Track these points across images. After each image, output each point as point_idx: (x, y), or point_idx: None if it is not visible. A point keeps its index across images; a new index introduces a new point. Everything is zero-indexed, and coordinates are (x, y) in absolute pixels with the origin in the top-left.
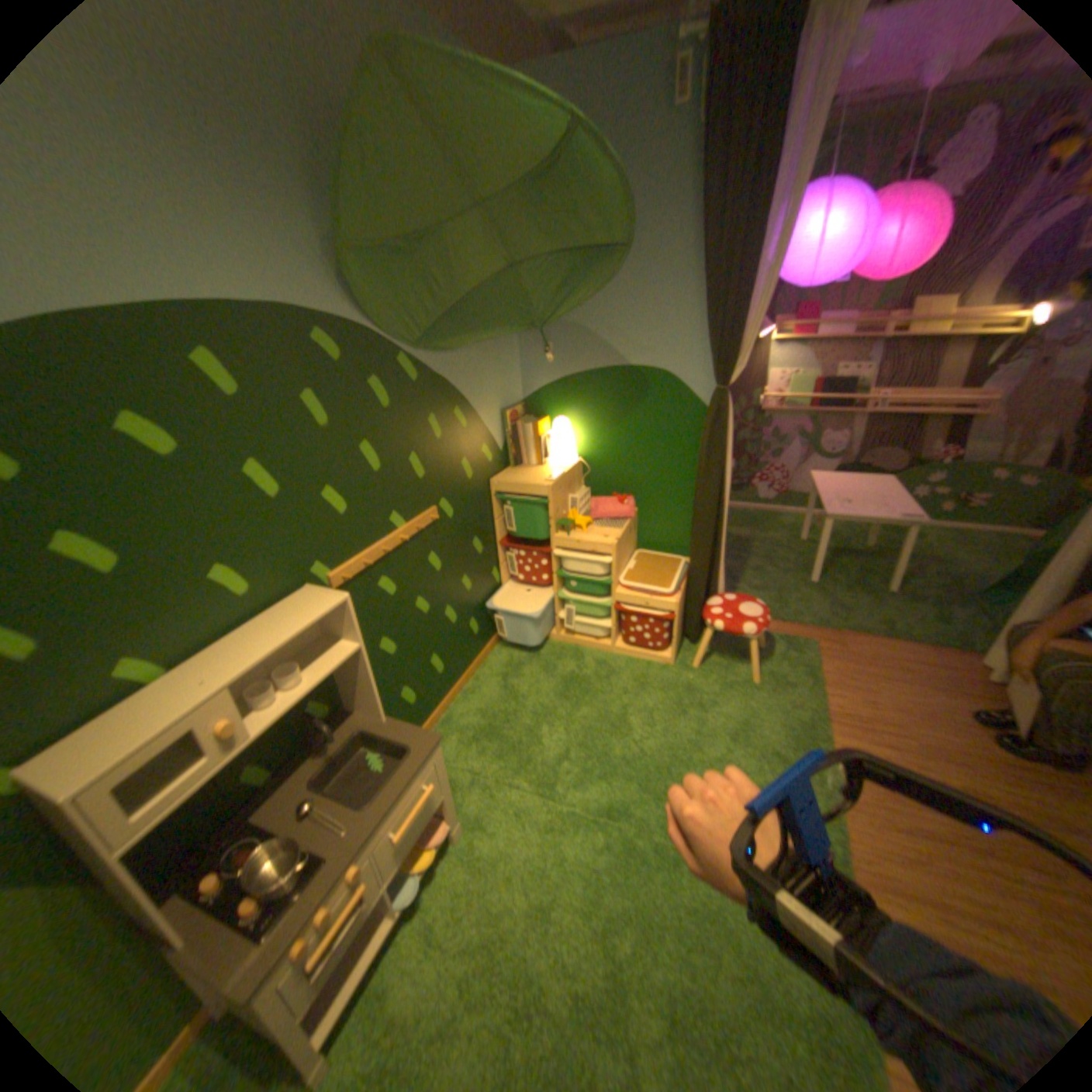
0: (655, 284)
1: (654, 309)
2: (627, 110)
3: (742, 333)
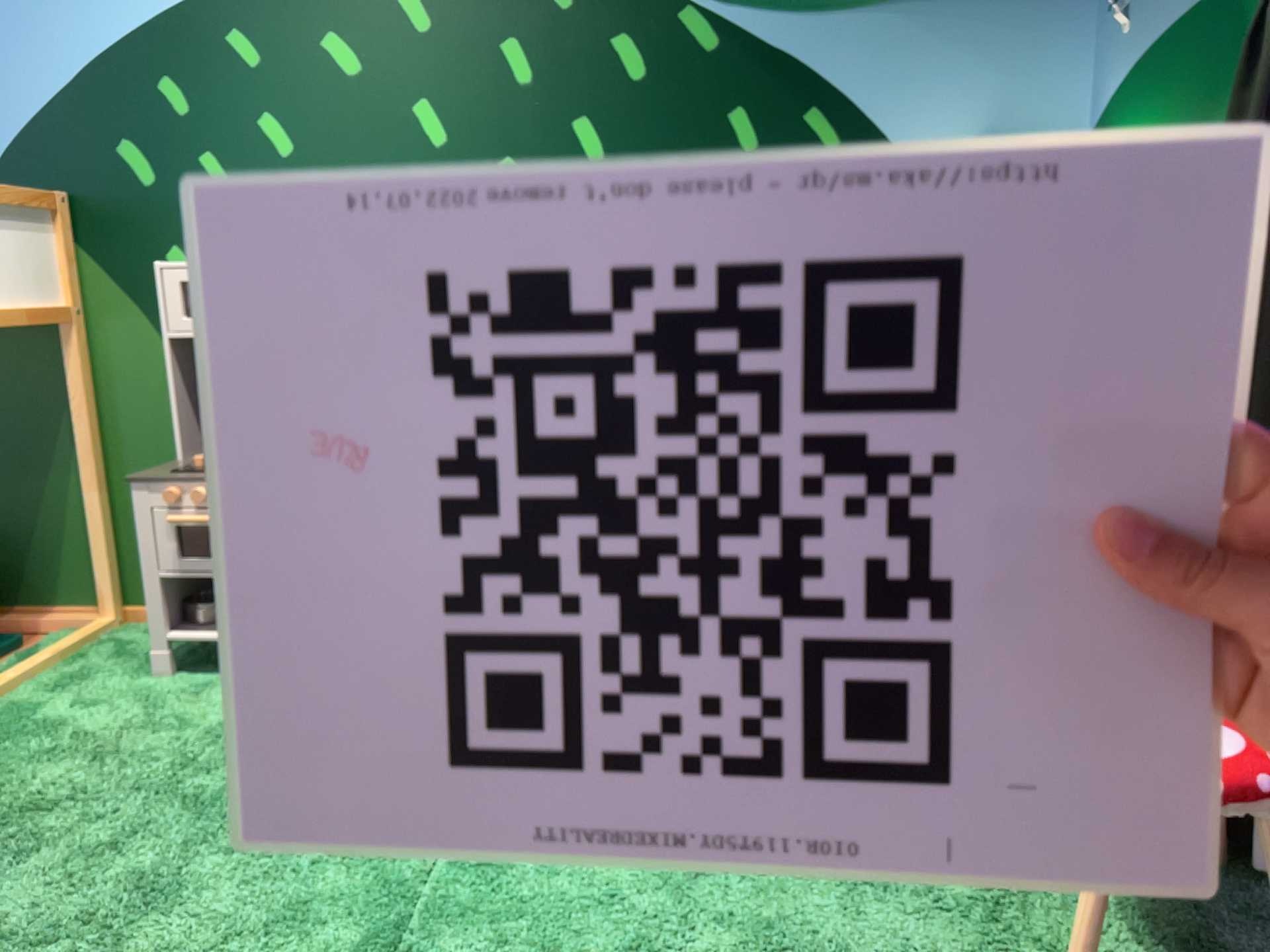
0: None
1: None
2: None
3: None
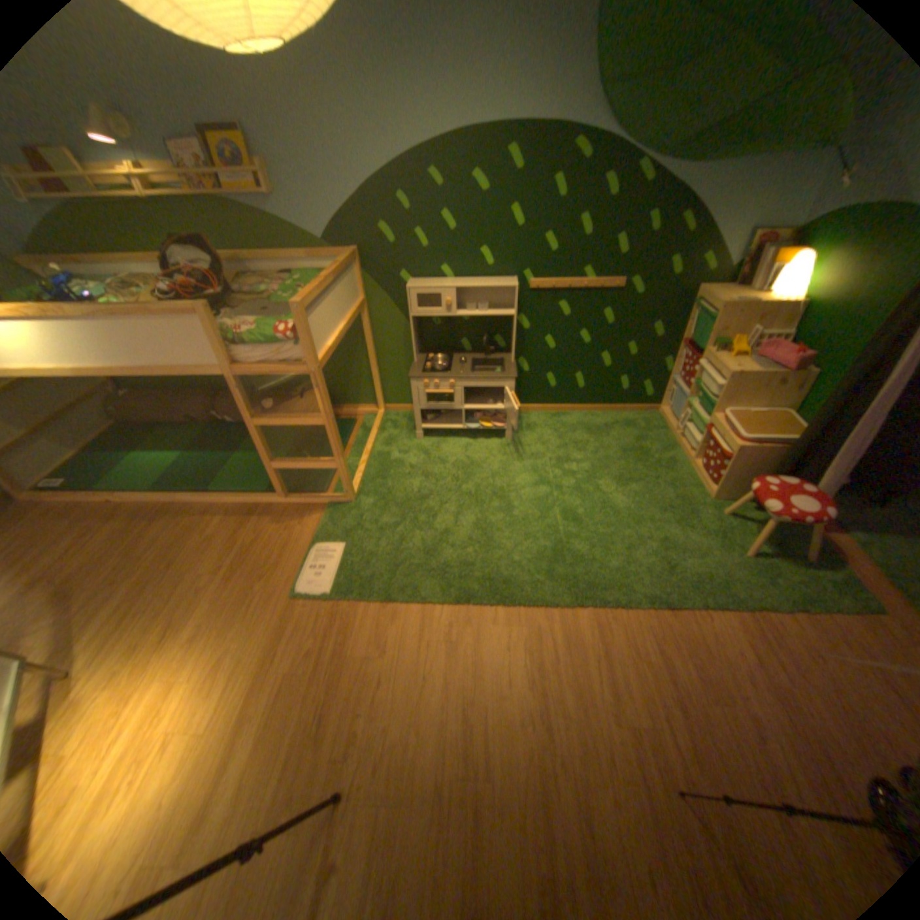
0: None
1: None
2: None
3: None
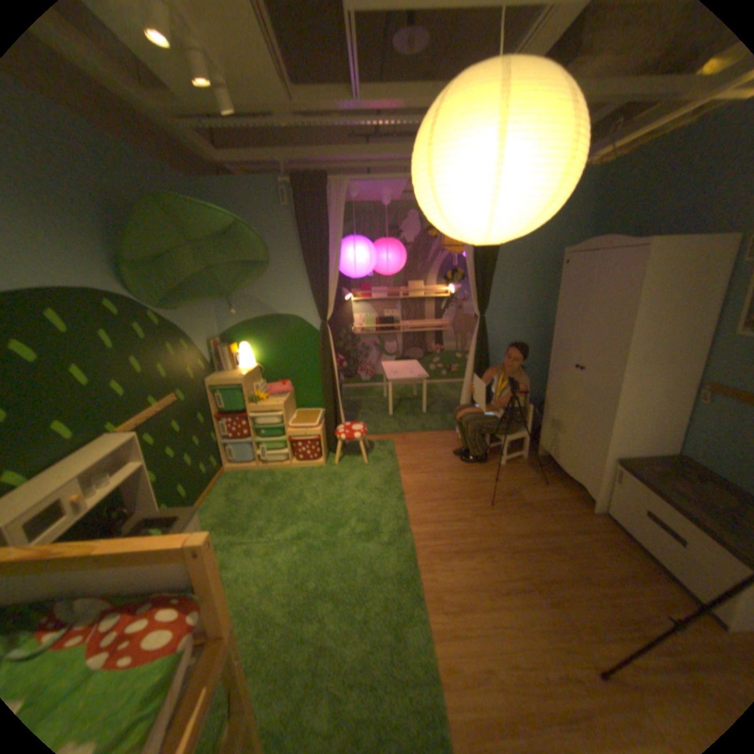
0: (284, 276)
1: (286, 287)
2: (259, 202)
3: (327, 298)
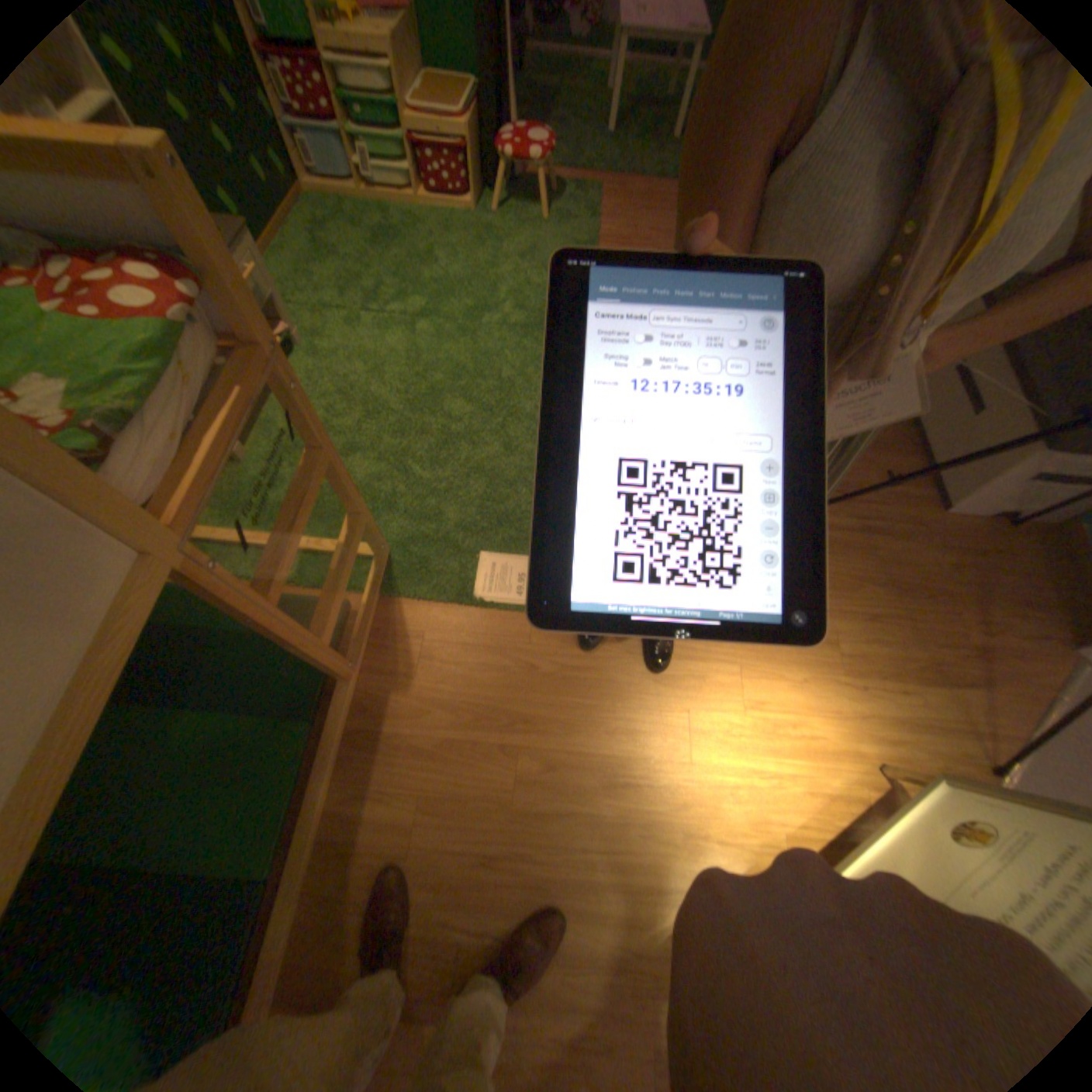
0: None
1: None
2: None
3: None
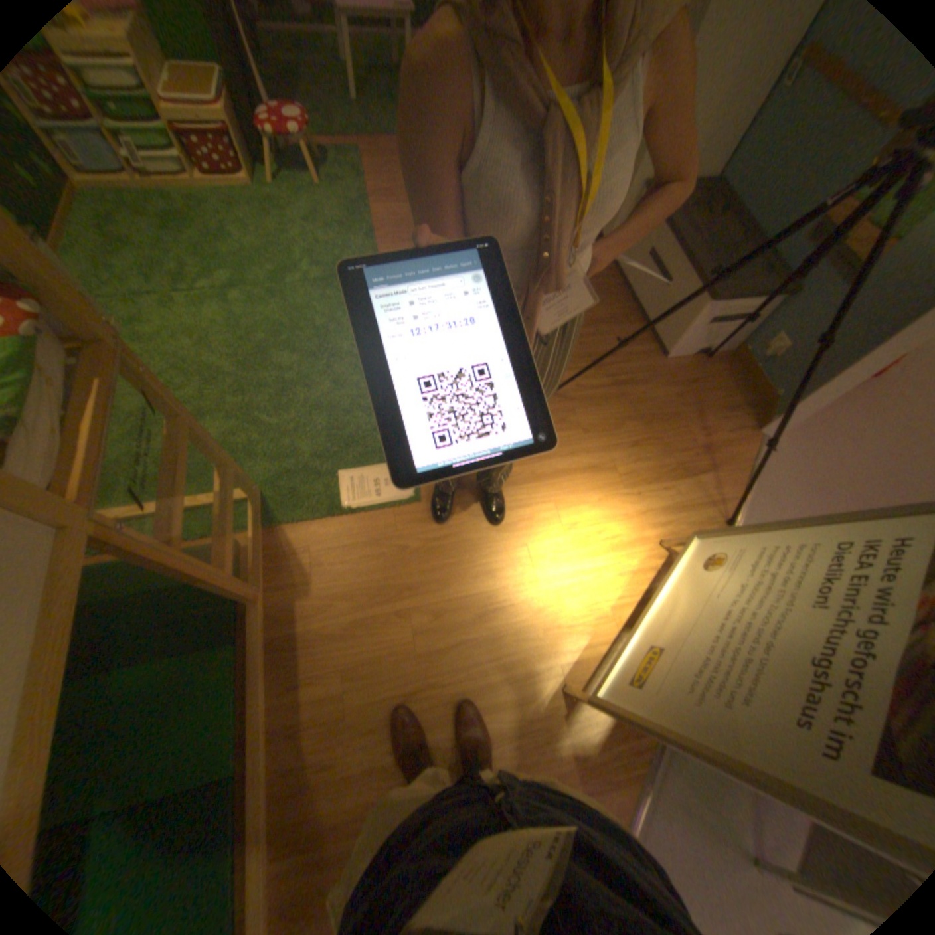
0: None
1: None
2: None
3: None
